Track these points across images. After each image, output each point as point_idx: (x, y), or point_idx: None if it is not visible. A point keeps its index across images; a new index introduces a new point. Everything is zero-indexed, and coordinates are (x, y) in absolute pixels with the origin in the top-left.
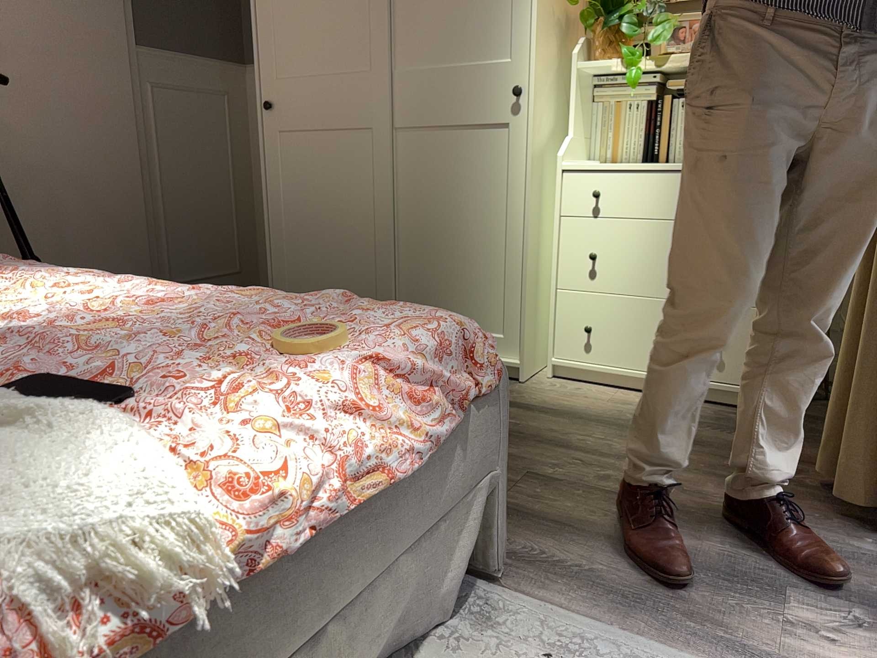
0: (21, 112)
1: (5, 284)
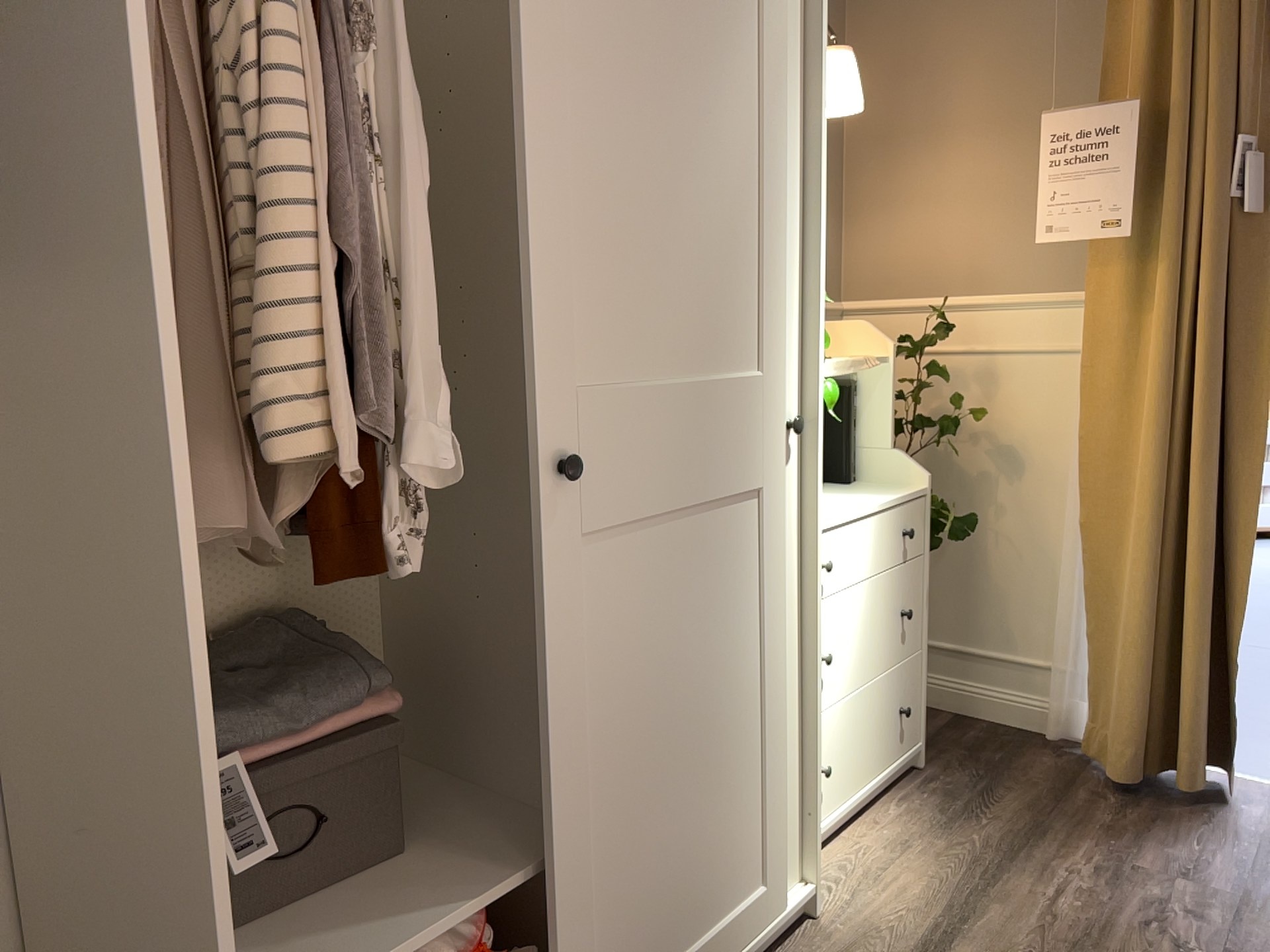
0: None
1: None
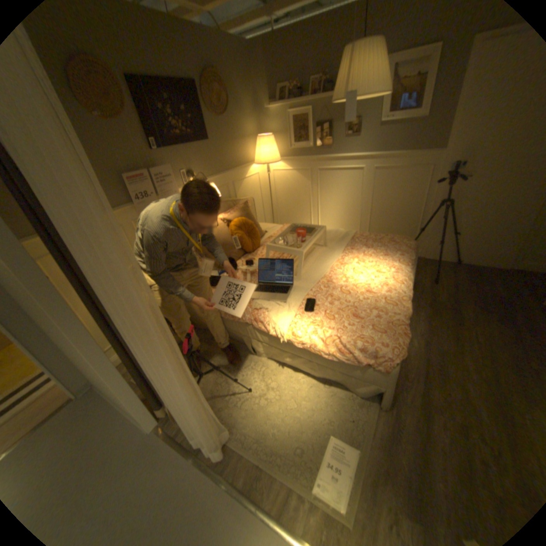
0: (484, 180)
1: (378, 262)
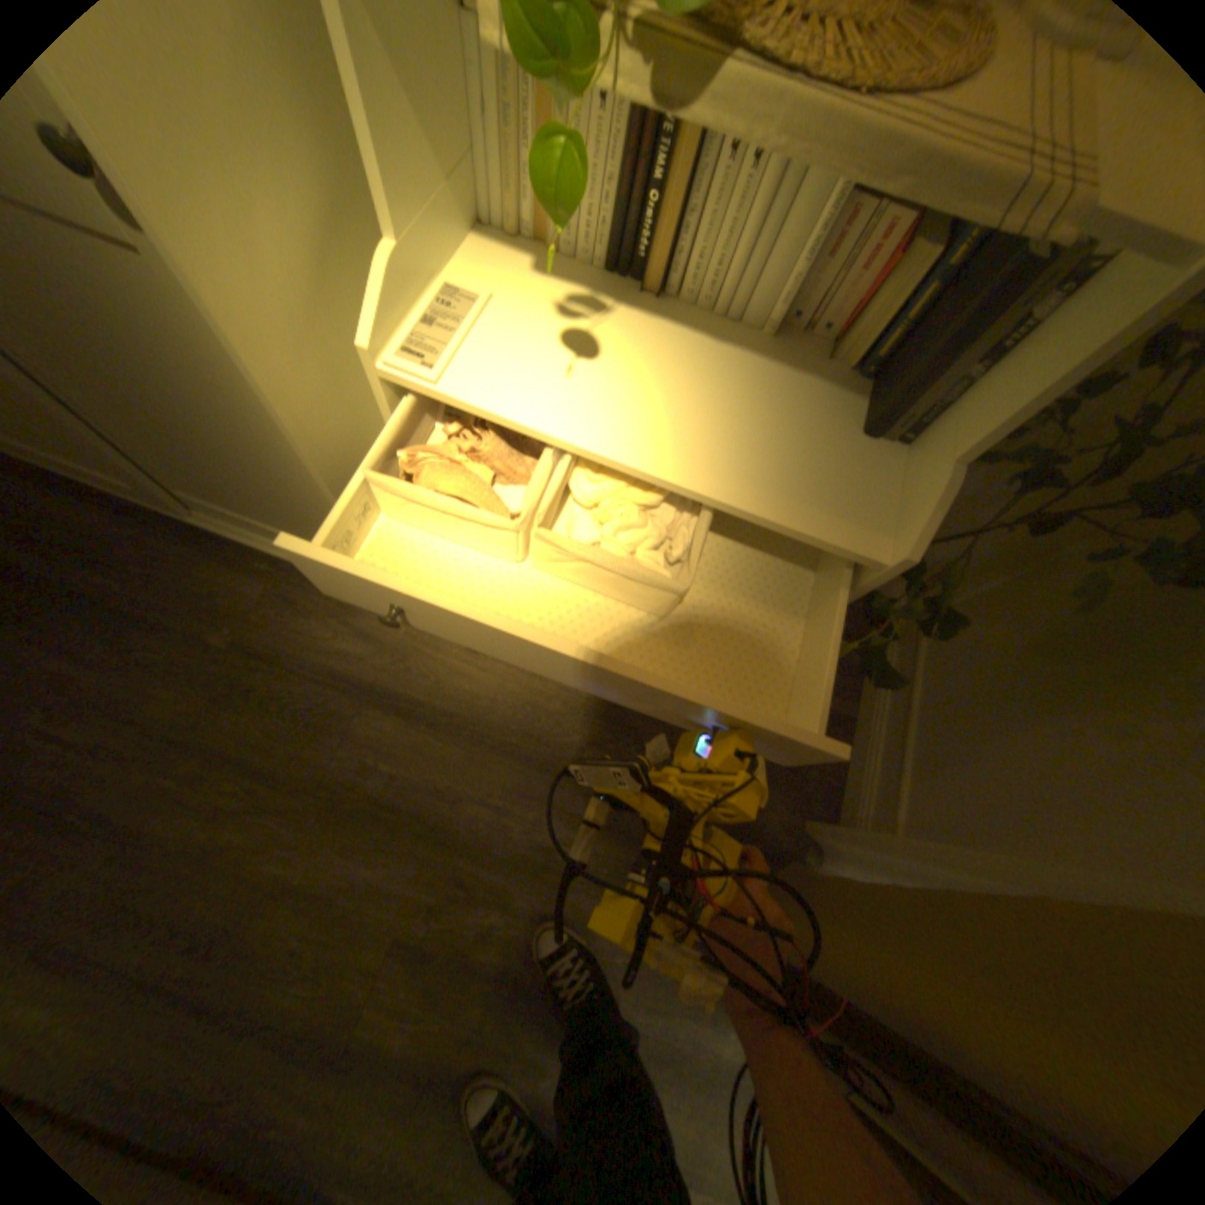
0: None
1: None
